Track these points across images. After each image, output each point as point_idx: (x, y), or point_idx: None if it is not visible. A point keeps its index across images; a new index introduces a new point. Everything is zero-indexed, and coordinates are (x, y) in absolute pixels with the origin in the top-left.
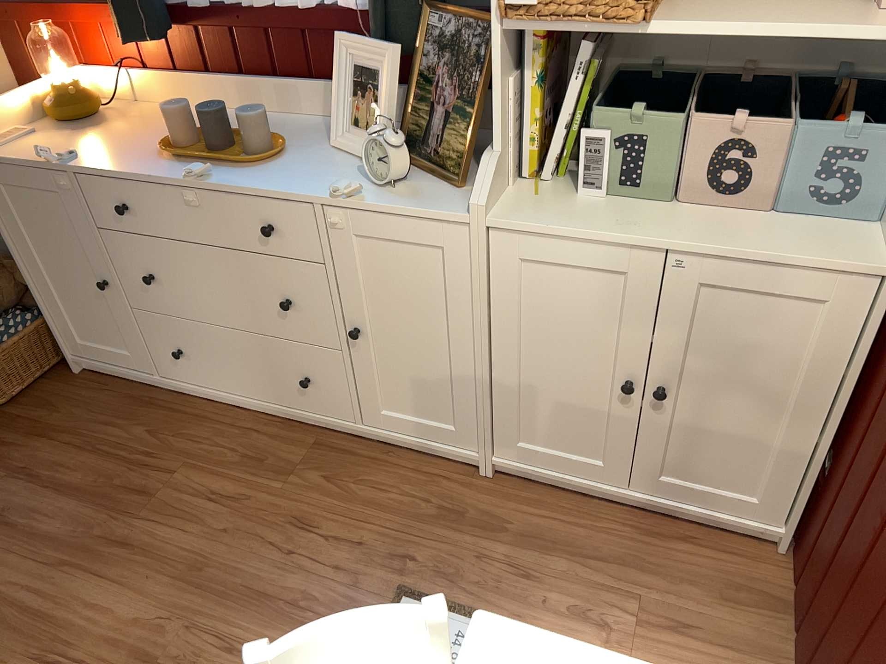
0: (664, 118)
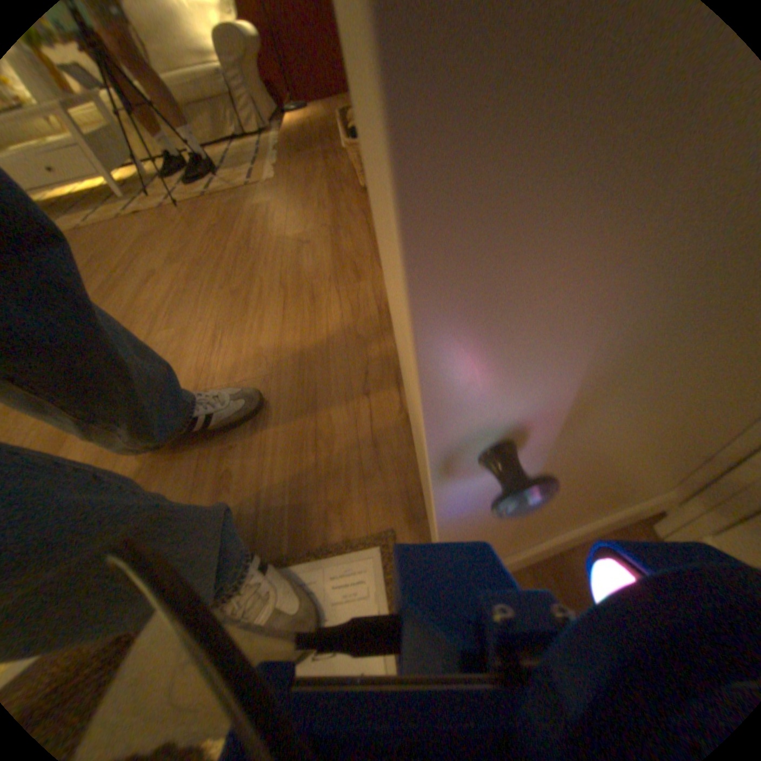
0: None
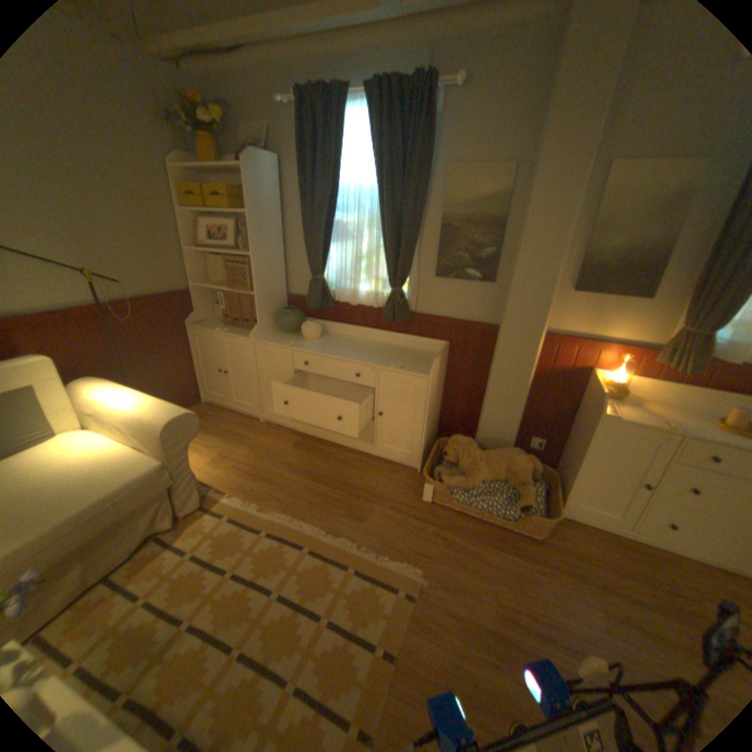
0: None
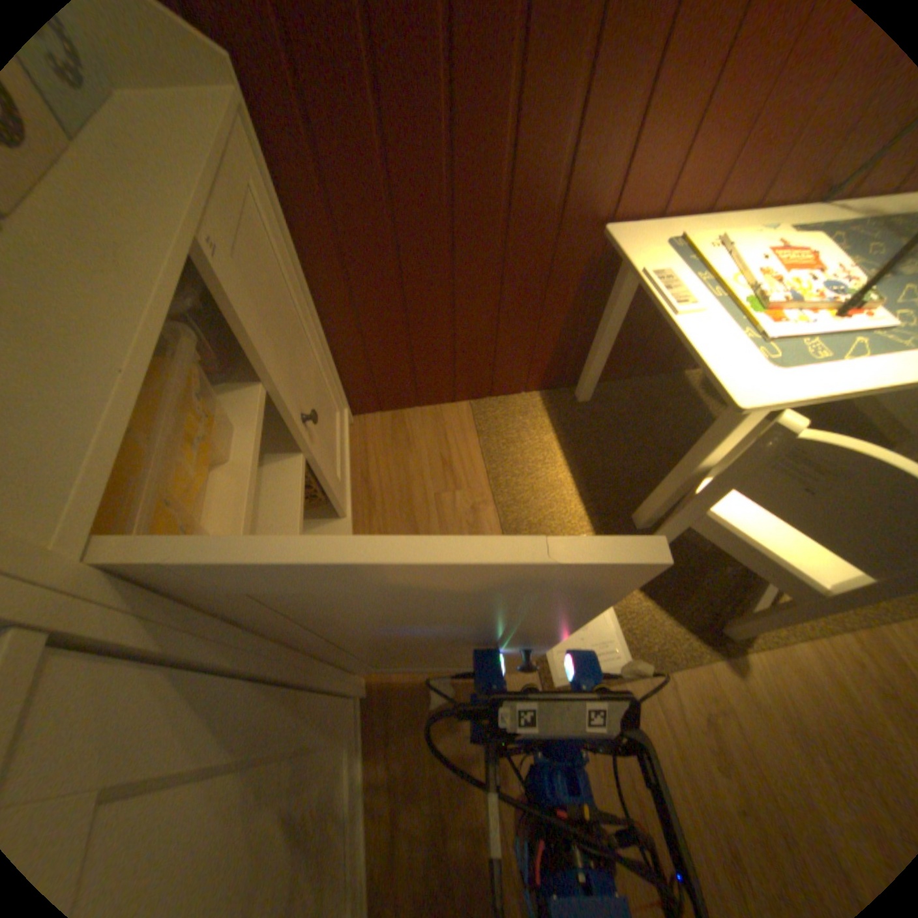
0: None
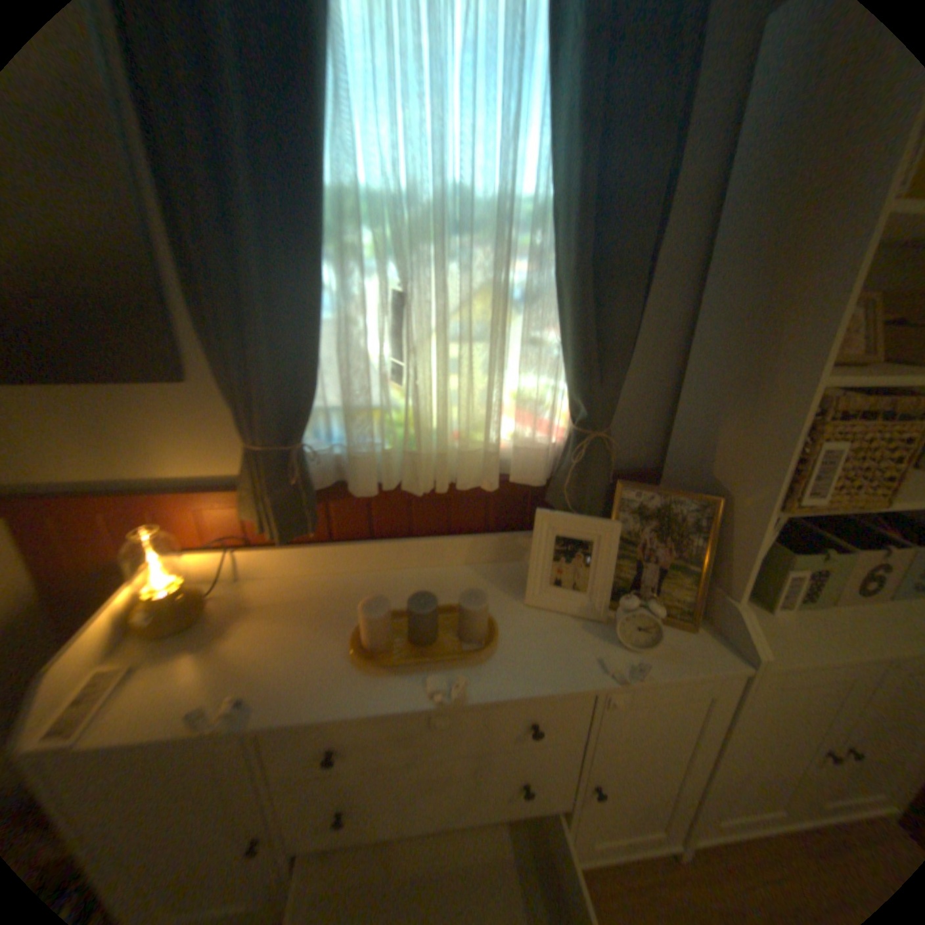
0: (842, 550)
